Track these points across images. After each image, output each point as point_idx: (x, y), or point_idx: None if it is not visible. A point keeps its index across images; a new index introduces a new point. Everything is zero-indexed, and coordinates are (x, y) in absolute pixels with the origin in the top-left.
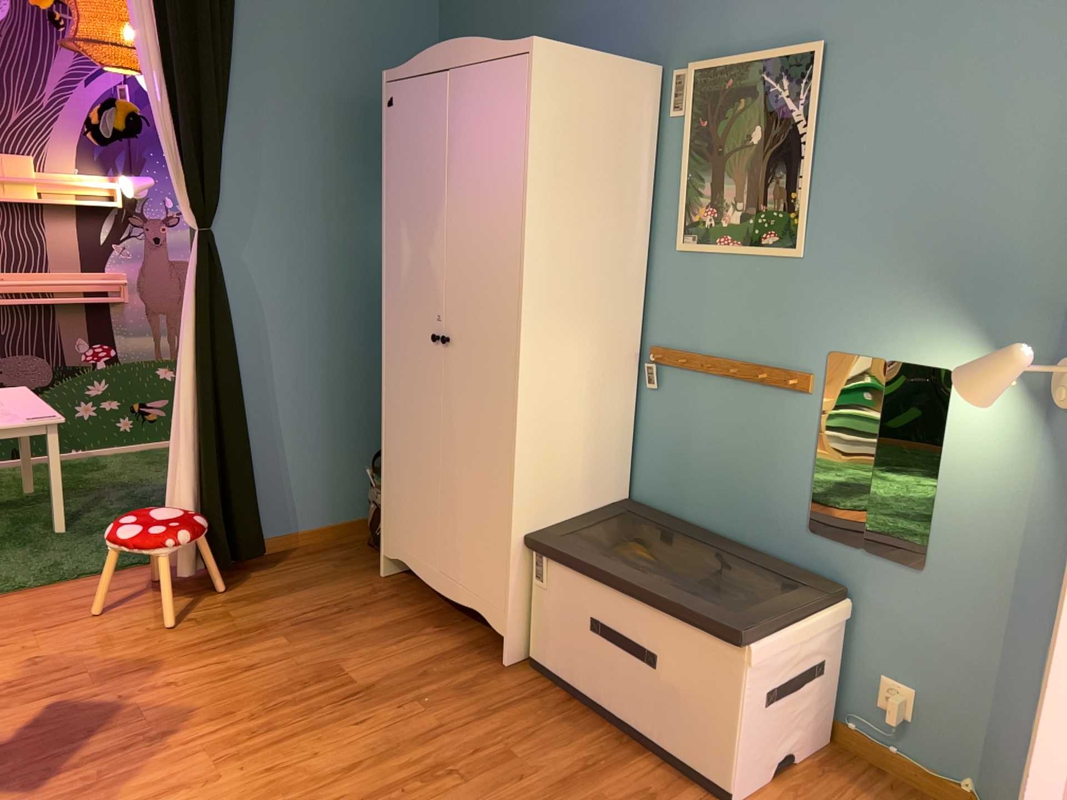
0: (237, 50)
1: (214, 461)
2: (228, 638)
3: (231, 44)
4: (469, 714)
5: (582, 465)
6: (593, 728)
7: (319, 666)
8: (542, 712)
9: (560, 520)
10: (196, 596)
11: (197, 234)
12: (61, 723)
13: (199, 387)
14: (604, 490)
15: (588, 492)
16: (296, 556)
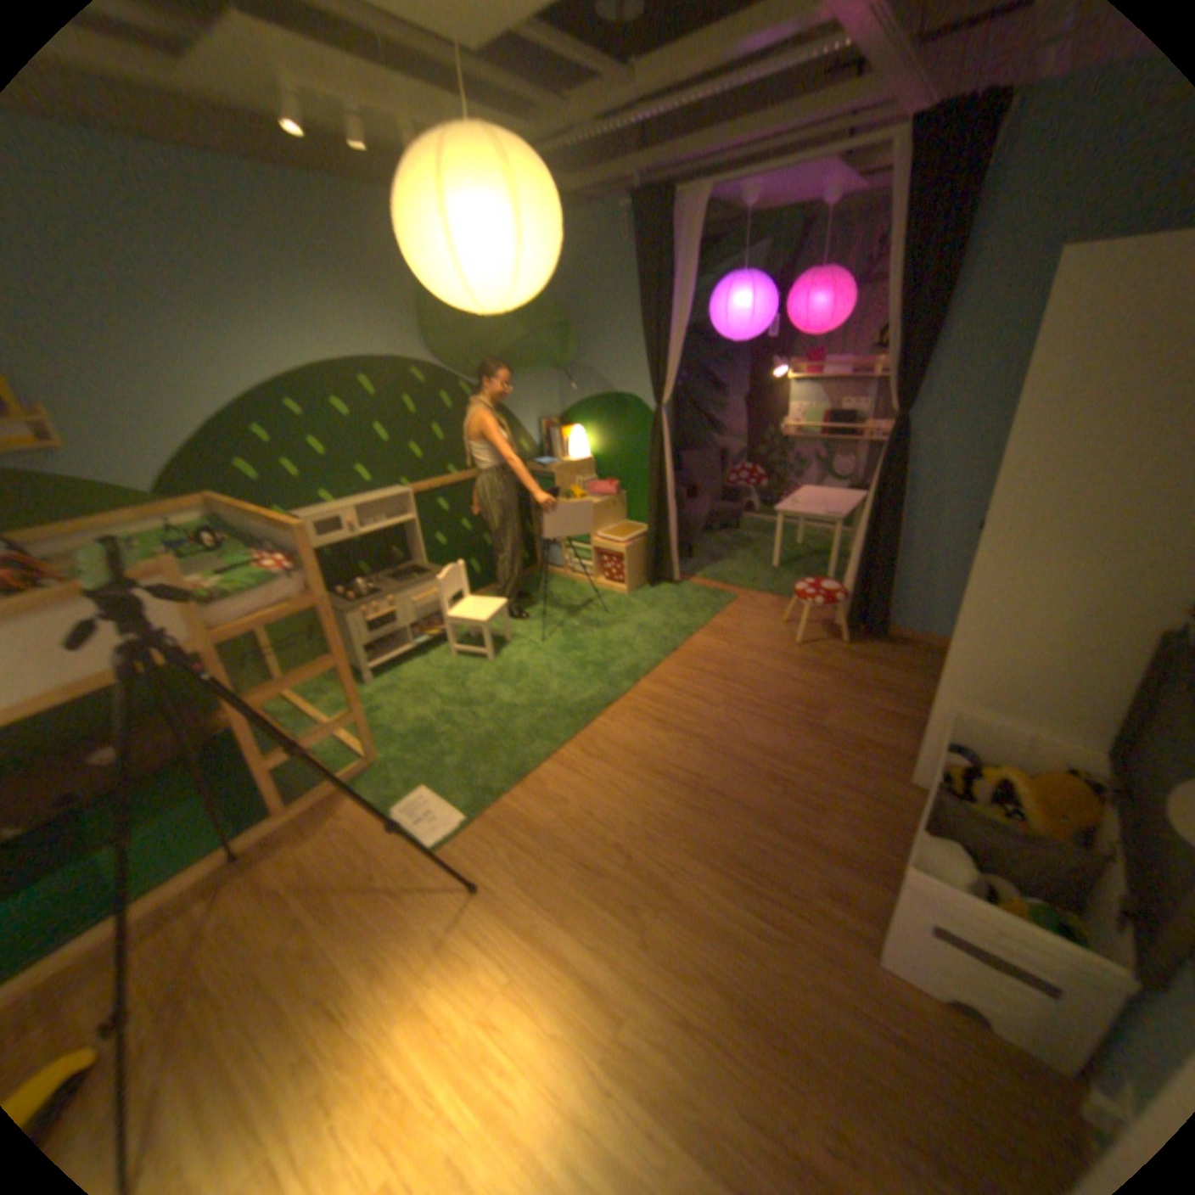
0: (975, 267)
1: (868, 567)
2: (810, 664)
3: (954, 269)
4: (843, 781)
5: (1046, 682)
6: (893, 855)
7: (822, 704)
8: (882, 819)
9: (992, 713)
10: (832, 638)
11: (903, 417)
12: (713, 654)
13: (864, 520)
14: (1079, 719)
15: (1051, 710)
16: (916, 650)
